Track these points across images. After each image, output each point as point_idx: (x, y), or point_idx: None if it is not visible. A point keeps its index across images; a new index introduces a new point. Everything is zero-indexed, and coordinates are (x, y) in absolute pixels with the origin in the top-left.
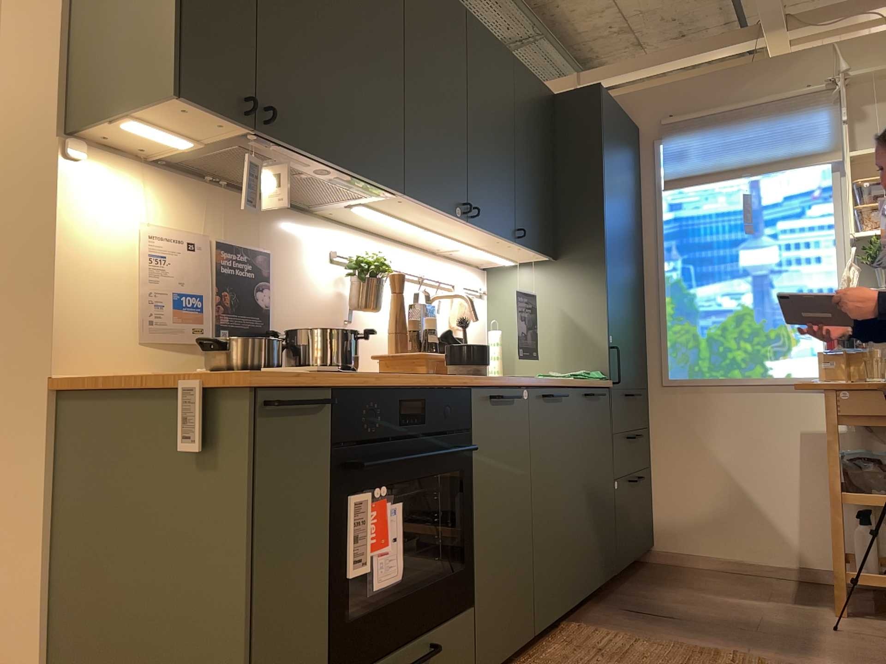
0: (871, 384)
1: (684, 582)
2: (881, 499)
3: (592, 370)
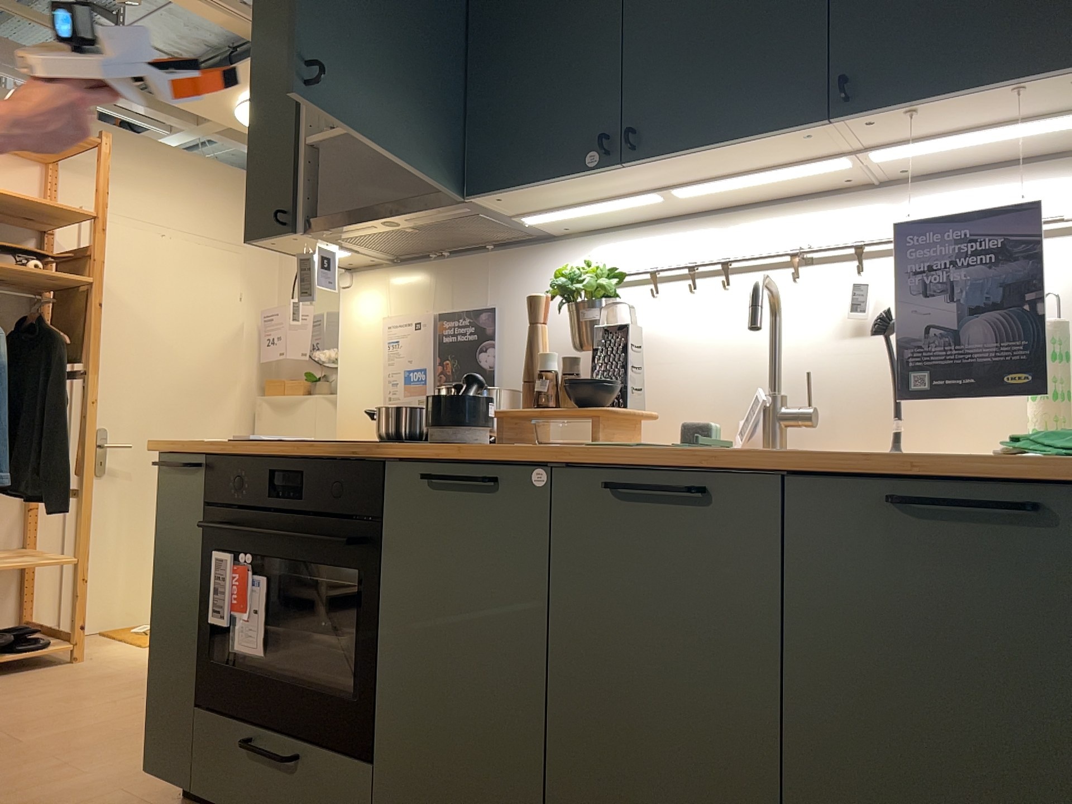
0: None
1: None
2: None
3: None
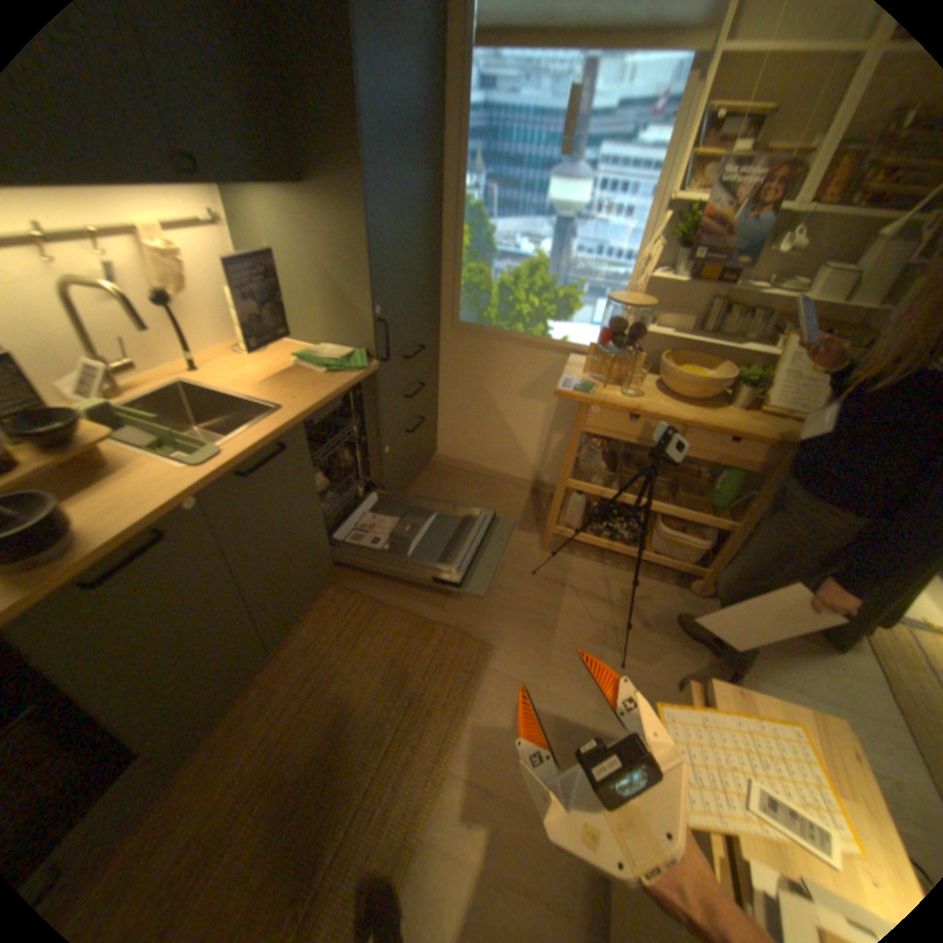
0: (622, 408)
1: (447, 497)
2: (596, 490)
3: (358, 347)
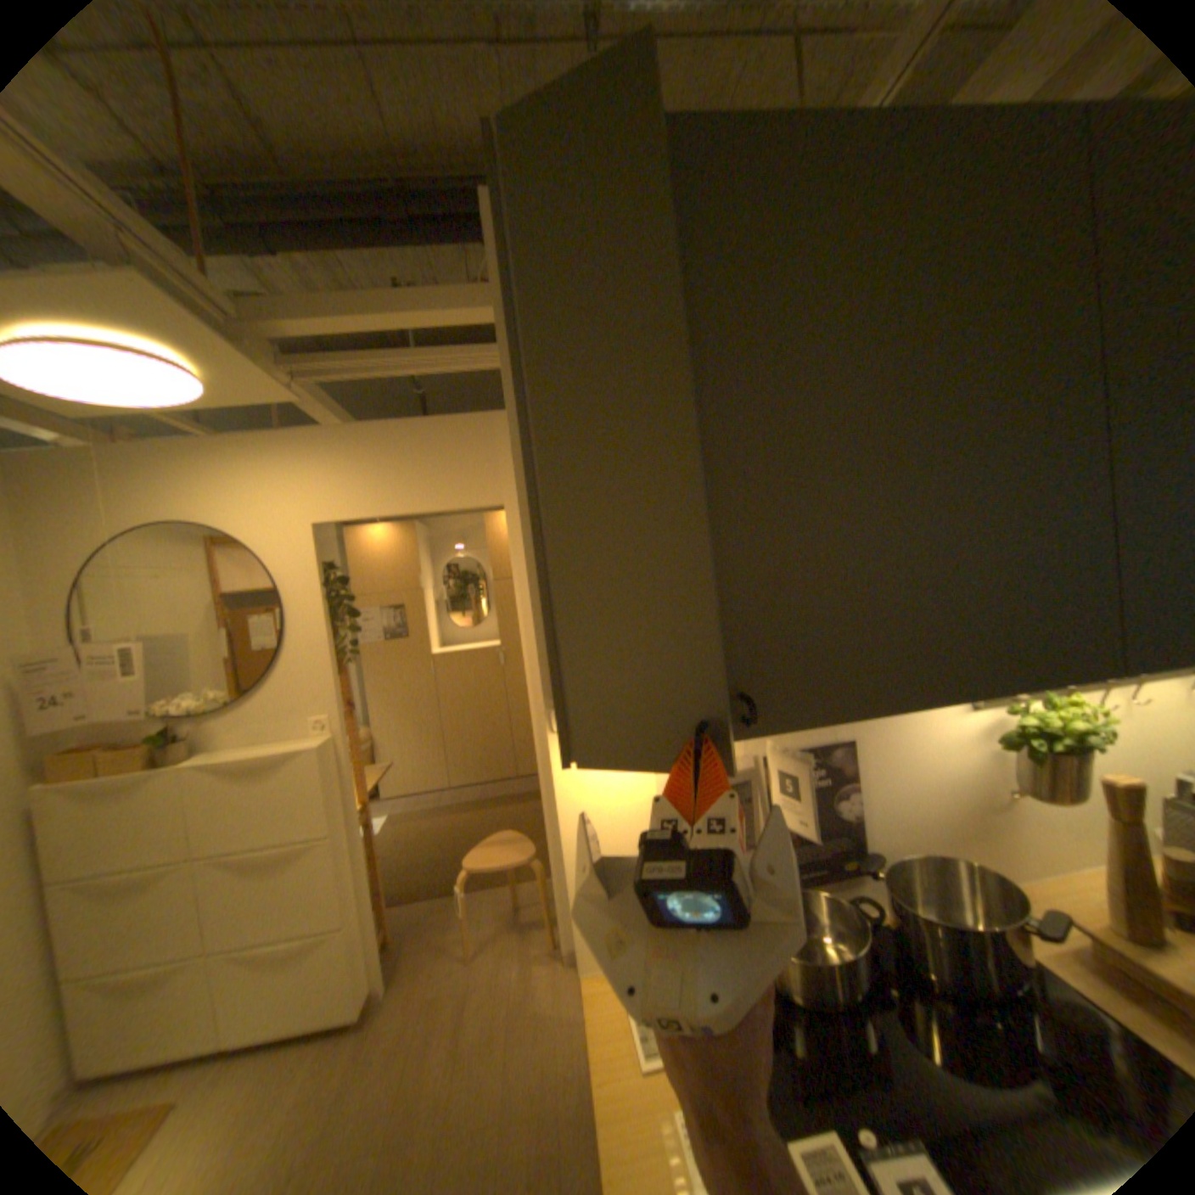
0: None
1: None
2: None
3: None
